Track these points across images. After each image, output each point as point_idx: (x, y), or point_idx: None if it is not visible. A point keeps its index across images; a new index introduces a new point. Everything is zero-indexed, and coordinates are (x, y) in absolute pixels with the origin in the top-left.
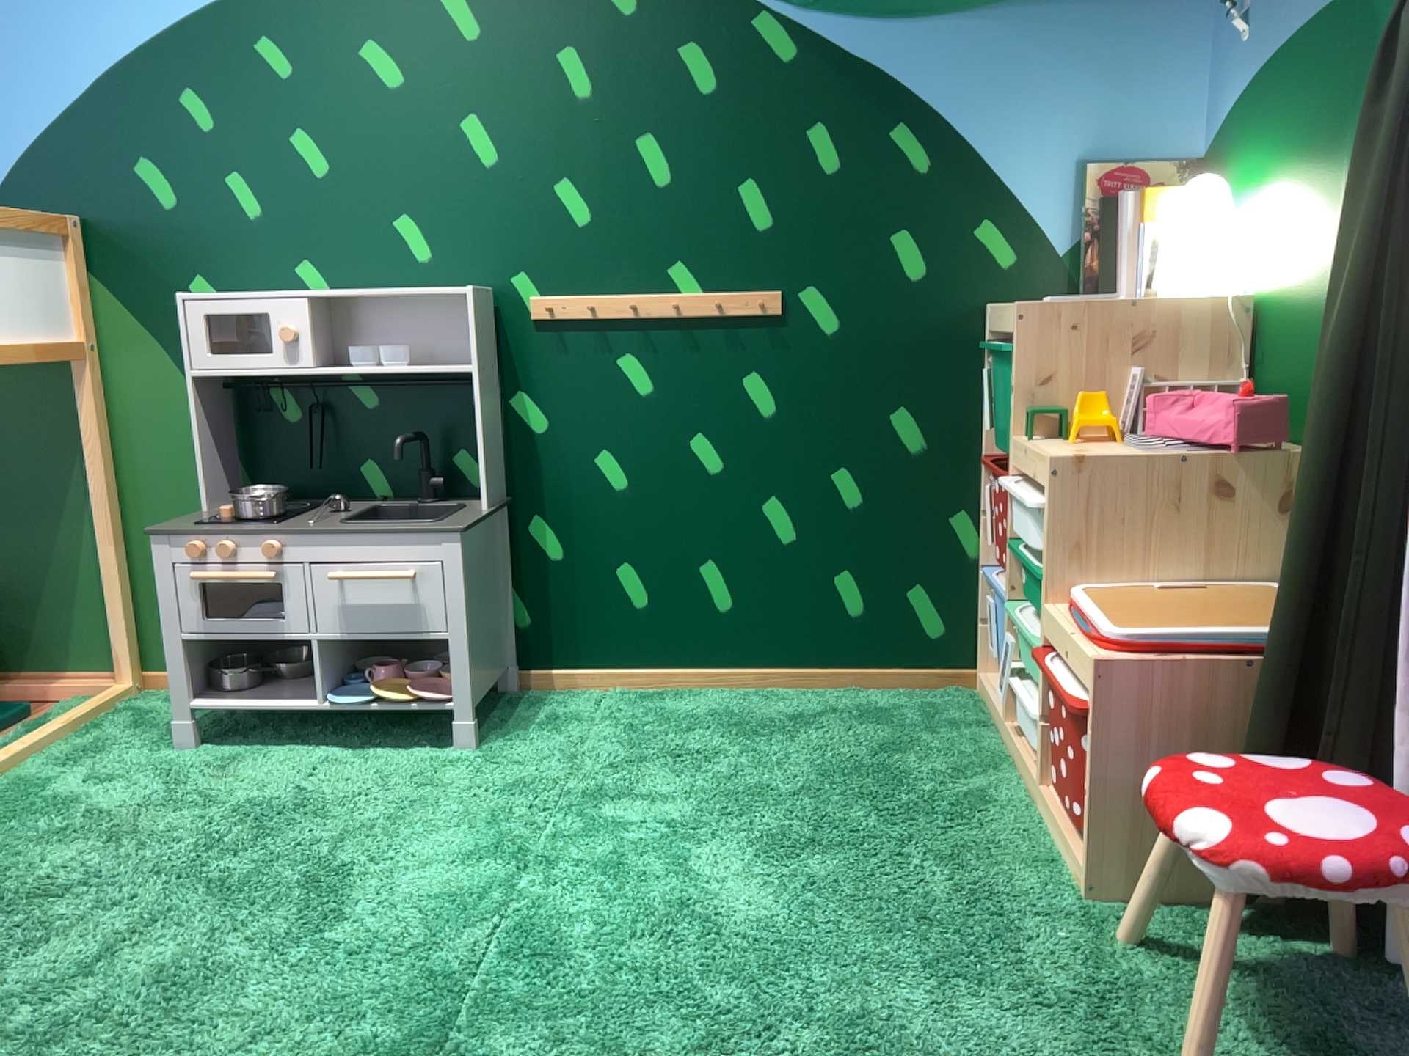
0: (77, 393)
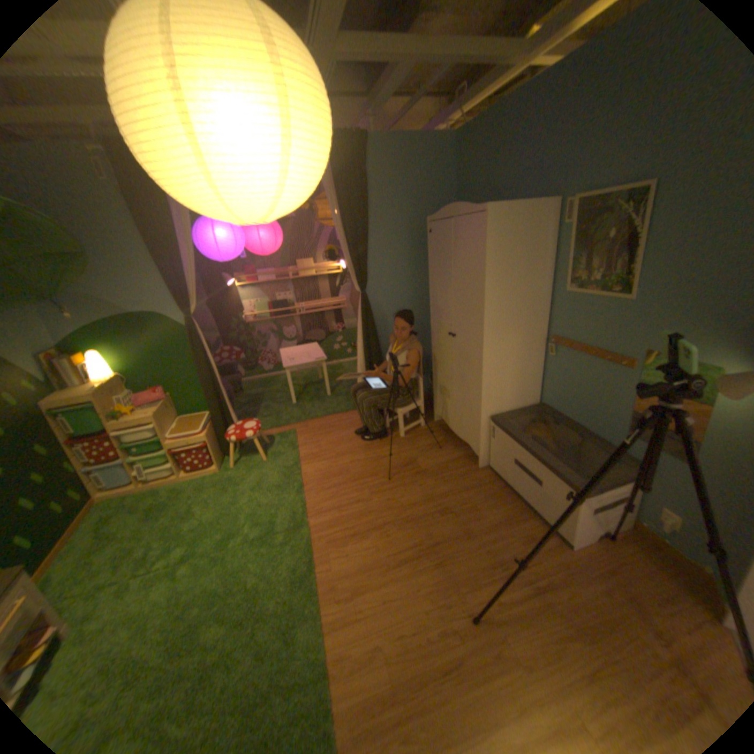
0: None
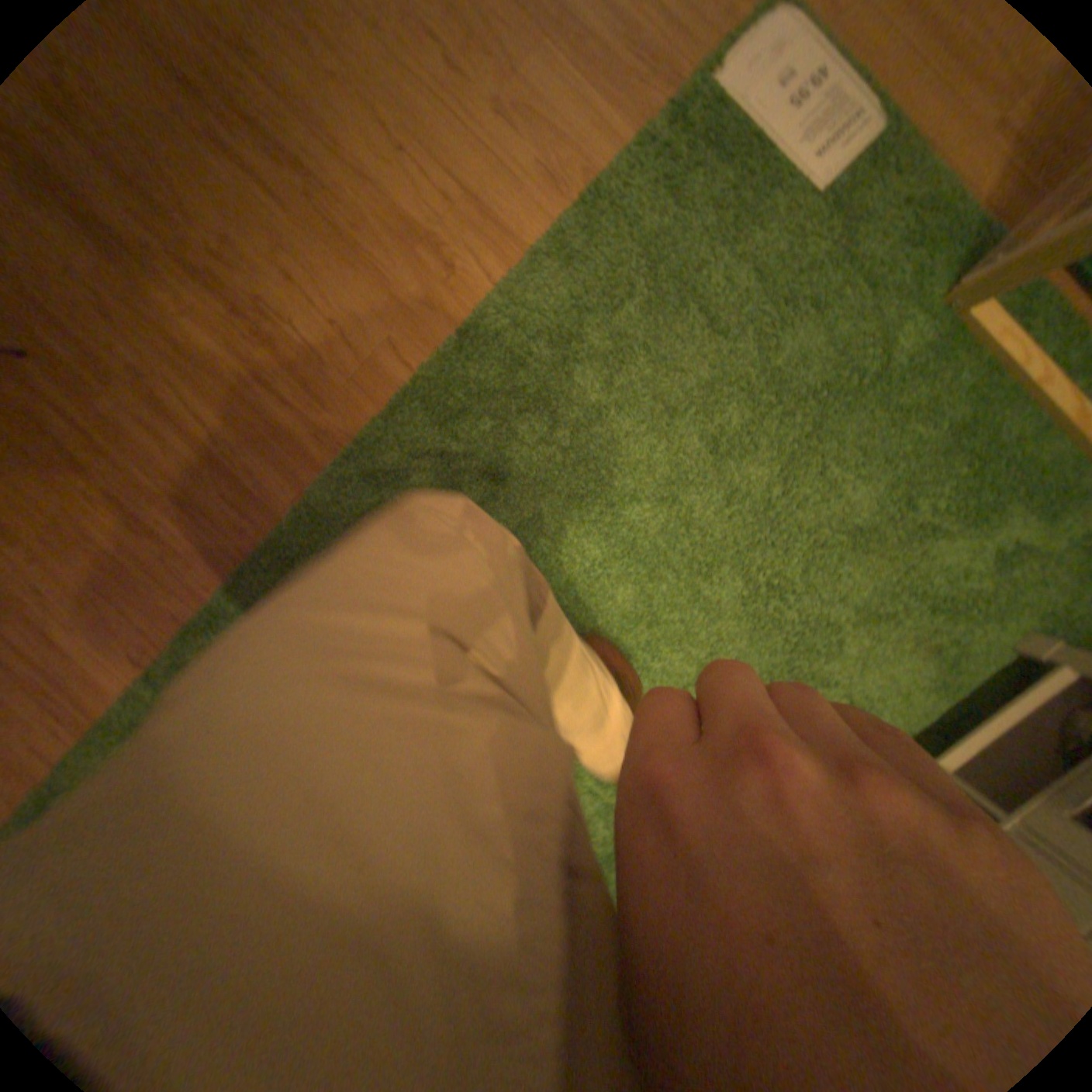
0: None
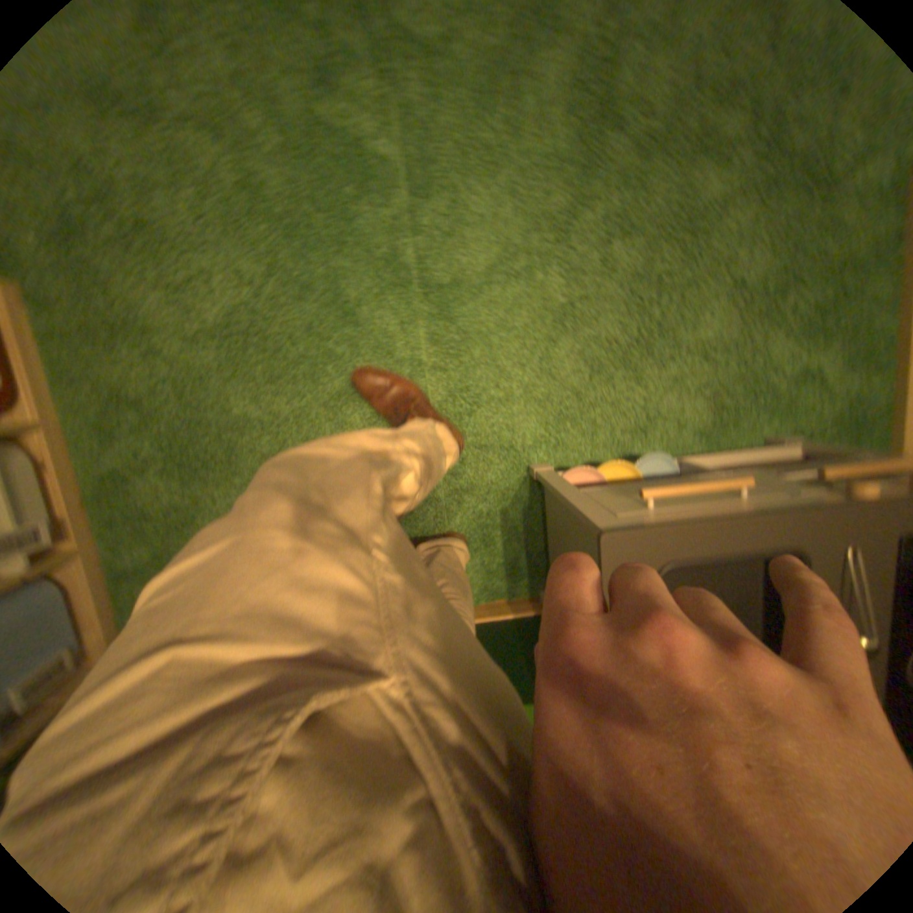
0: None
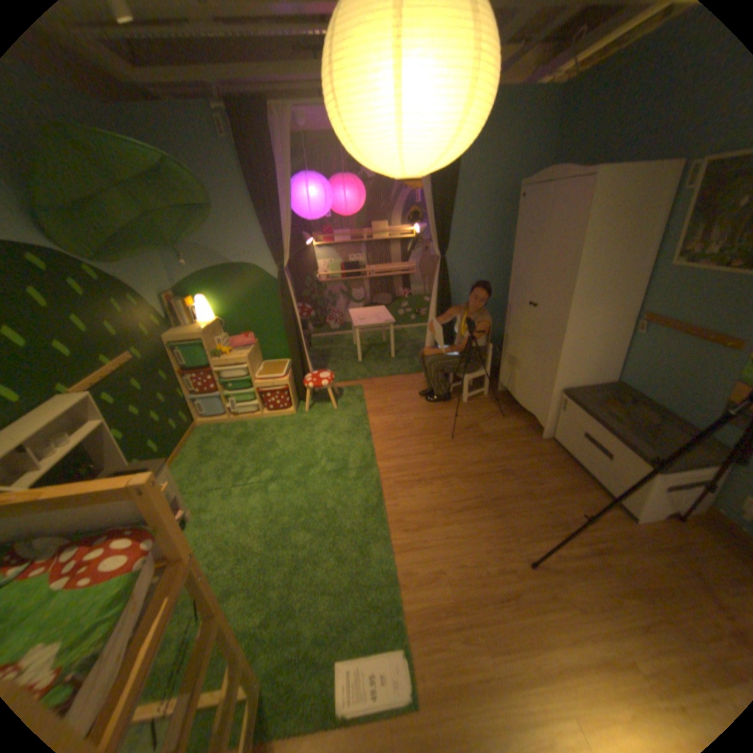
0: None
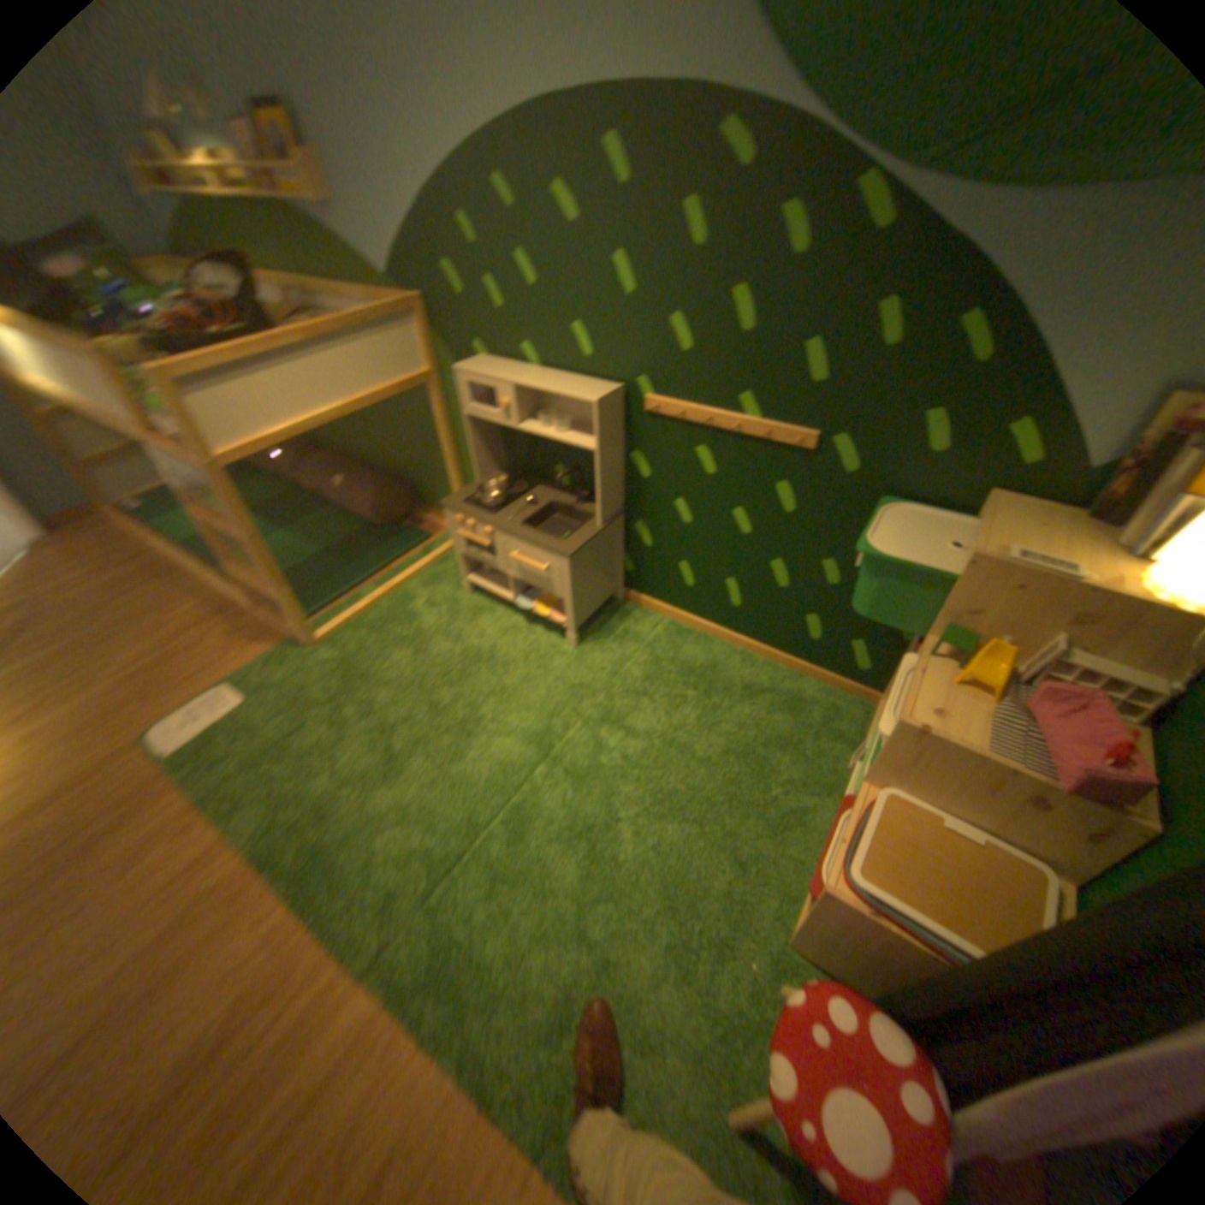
0: (431, 397)
